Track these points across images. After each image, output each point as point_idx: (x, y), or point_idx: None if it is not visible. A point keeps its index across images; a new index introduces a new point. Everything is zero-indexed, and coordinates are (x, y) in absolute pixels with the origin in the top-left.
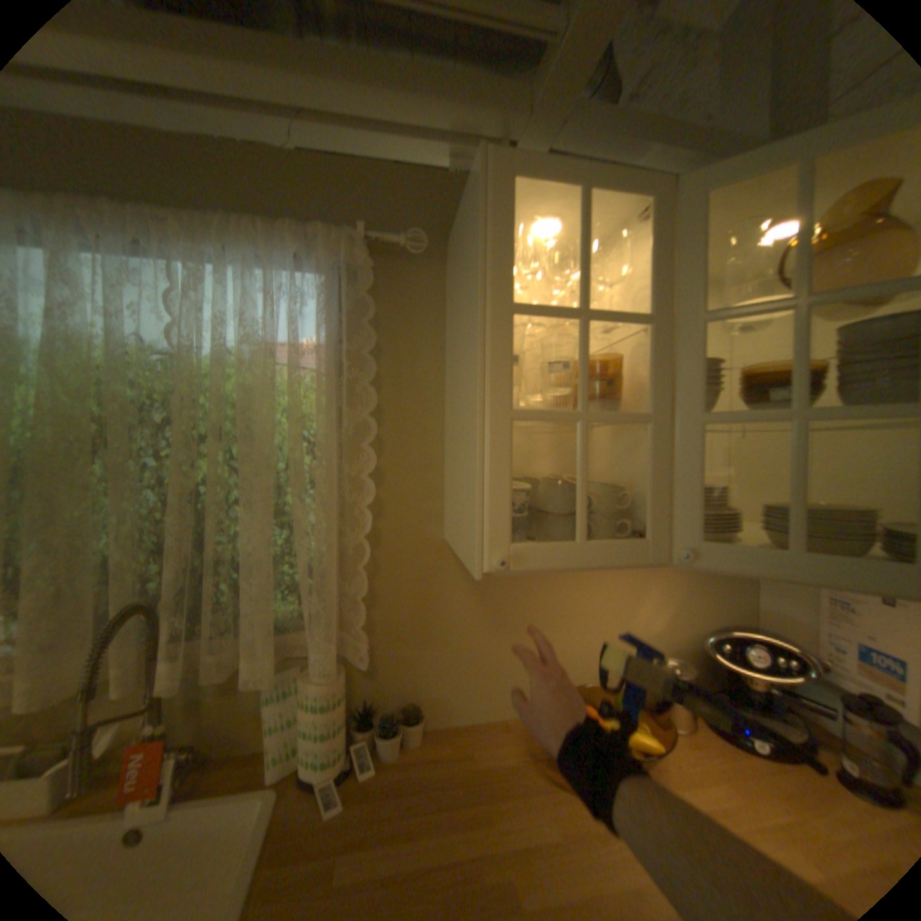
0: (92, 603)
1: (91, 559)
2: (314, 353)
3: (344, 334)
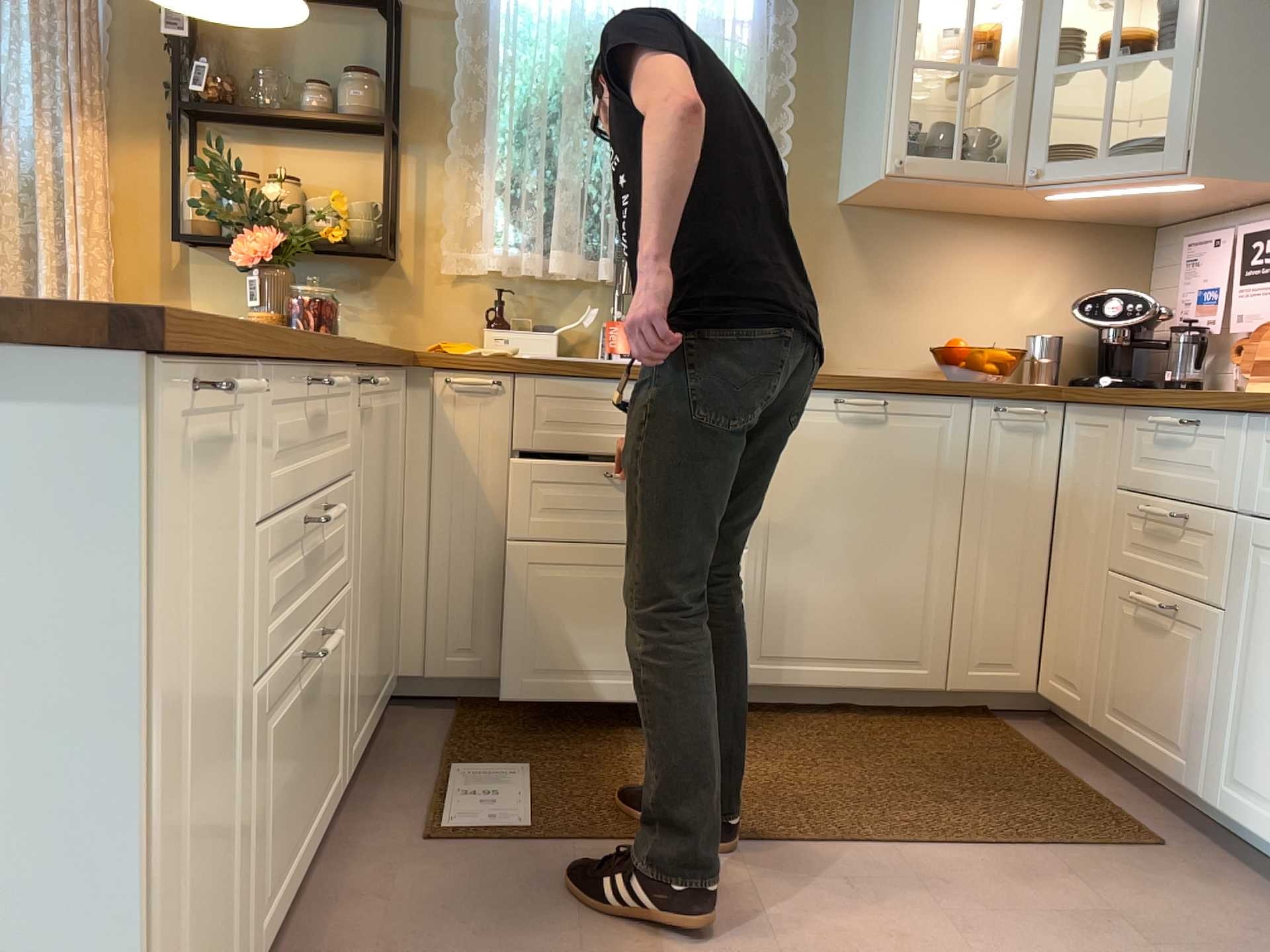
0: (585, 214)
1: (587, 180)
2: (744, 29)
3: (767, 13)
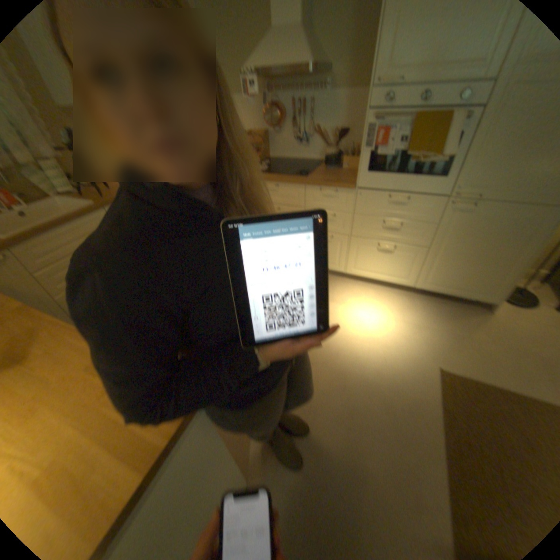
0: None
1: None
2: None
3: None
